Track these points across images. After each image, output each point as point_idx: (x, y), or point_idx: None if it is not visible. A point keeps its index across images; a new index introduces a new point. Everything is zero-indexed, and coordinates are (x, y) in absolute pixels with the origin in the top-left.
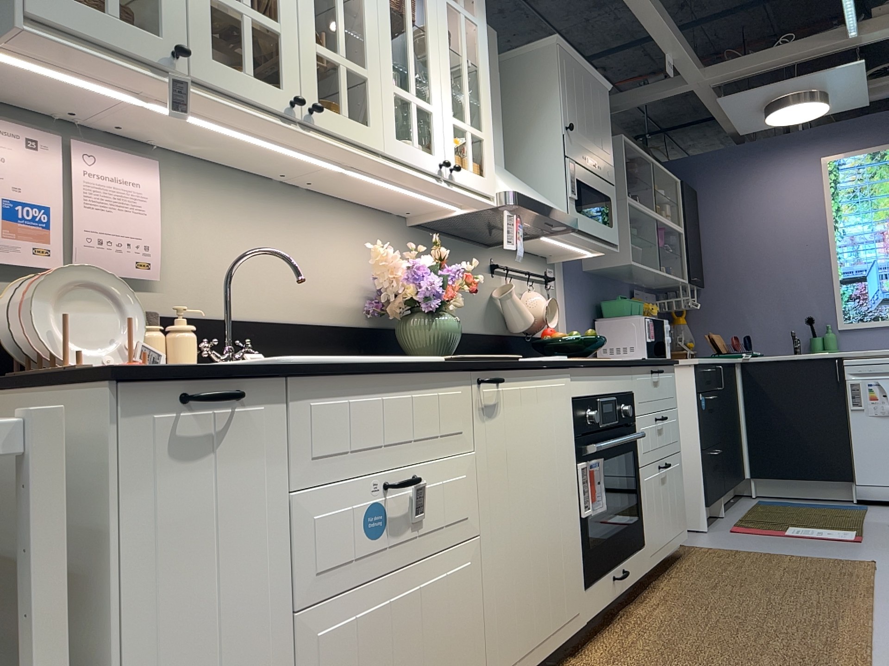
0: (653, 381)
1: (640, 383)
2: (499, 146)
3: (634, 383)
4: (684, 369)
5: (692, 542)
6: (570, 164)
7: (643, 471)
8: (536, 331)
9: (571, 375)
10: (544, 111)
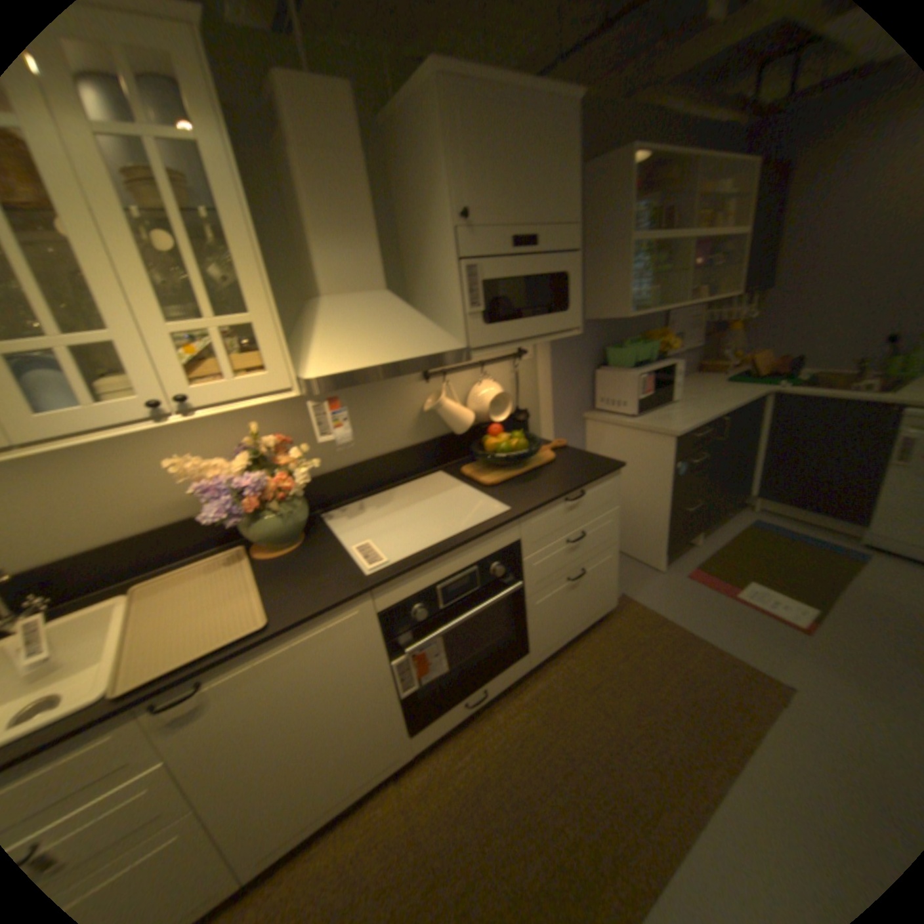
0: (567, 508)
1: (535, 525)
2: (369, 263)
3: (522, 531)
4: (667, 437)
5: (636, 592)
6: (467, 267)
7: (534, 599)
8: (487, 421)
9: (374, 594)
10: (437, 188)
